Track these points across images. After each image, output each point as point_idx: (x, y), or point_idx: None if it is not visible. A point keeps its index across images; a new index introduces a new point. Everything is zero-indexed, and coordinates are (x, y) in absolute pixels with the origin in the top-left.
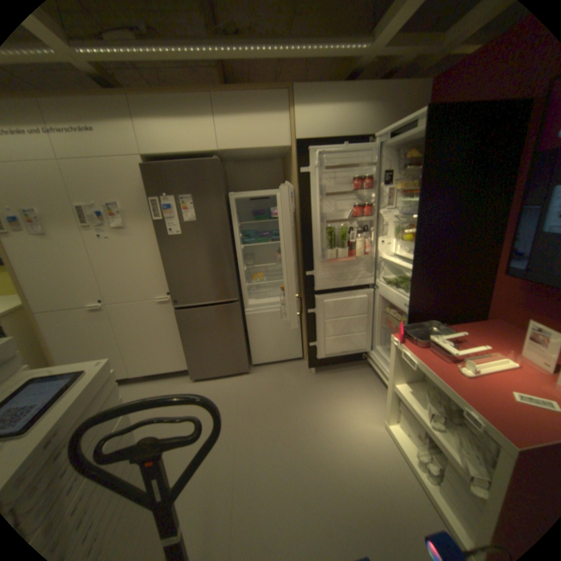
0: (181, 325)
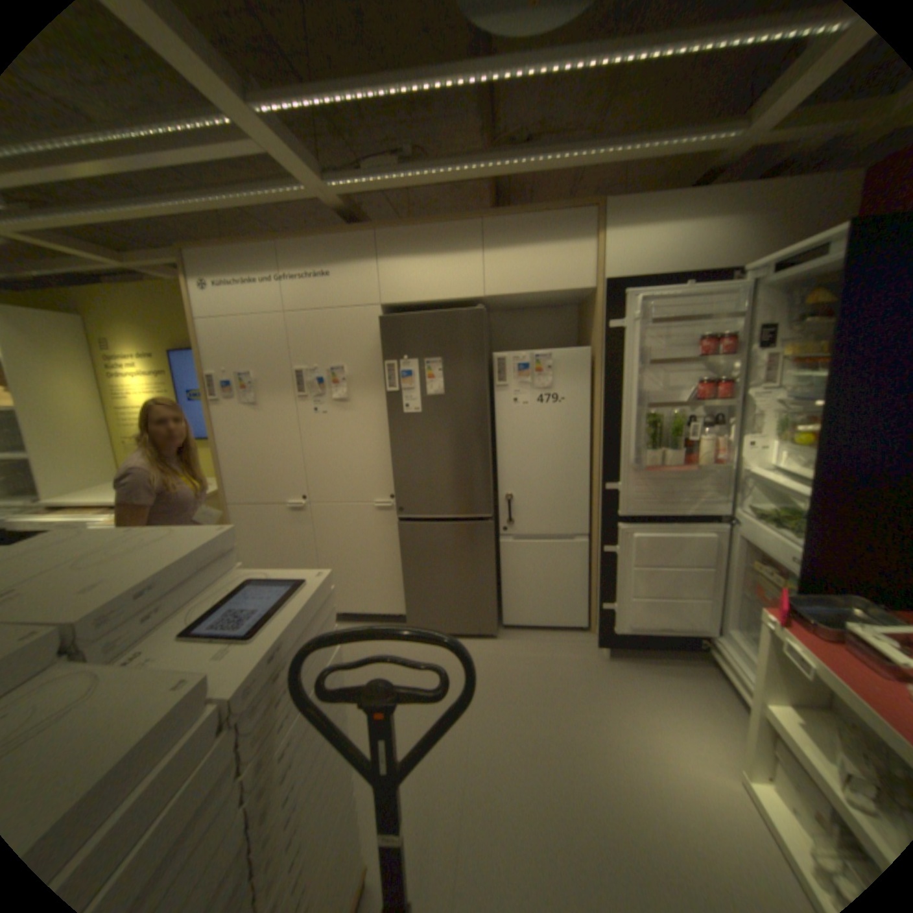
0: (405, 545)
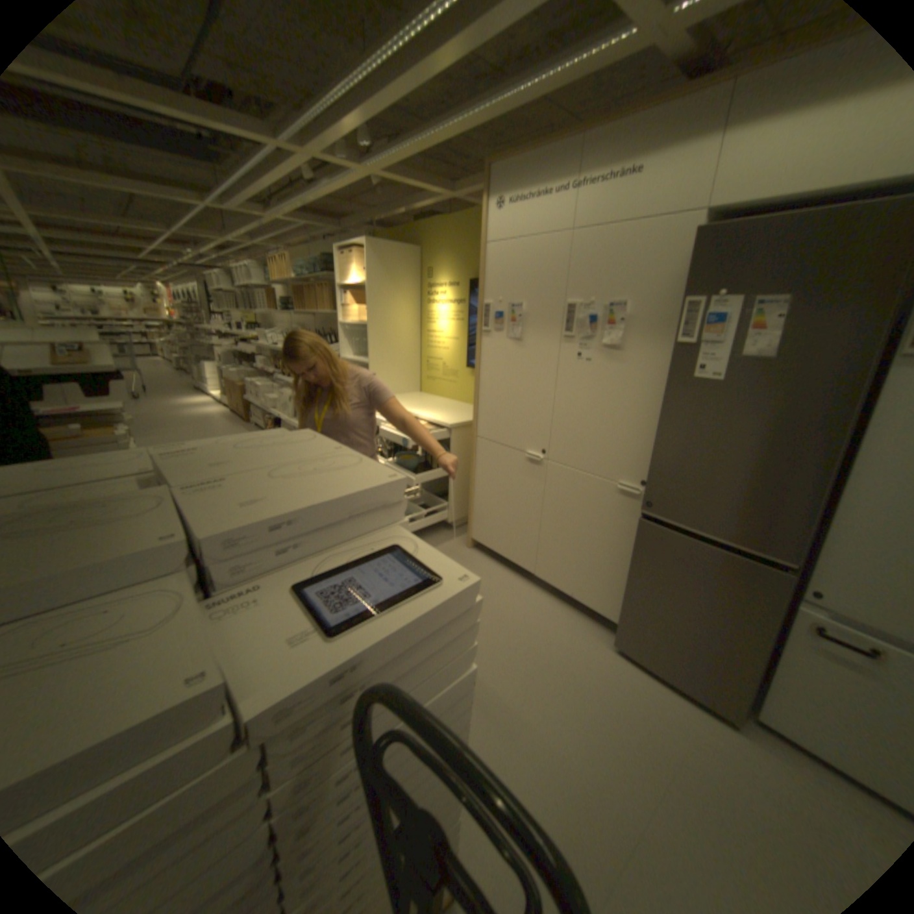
0: (640, 548)
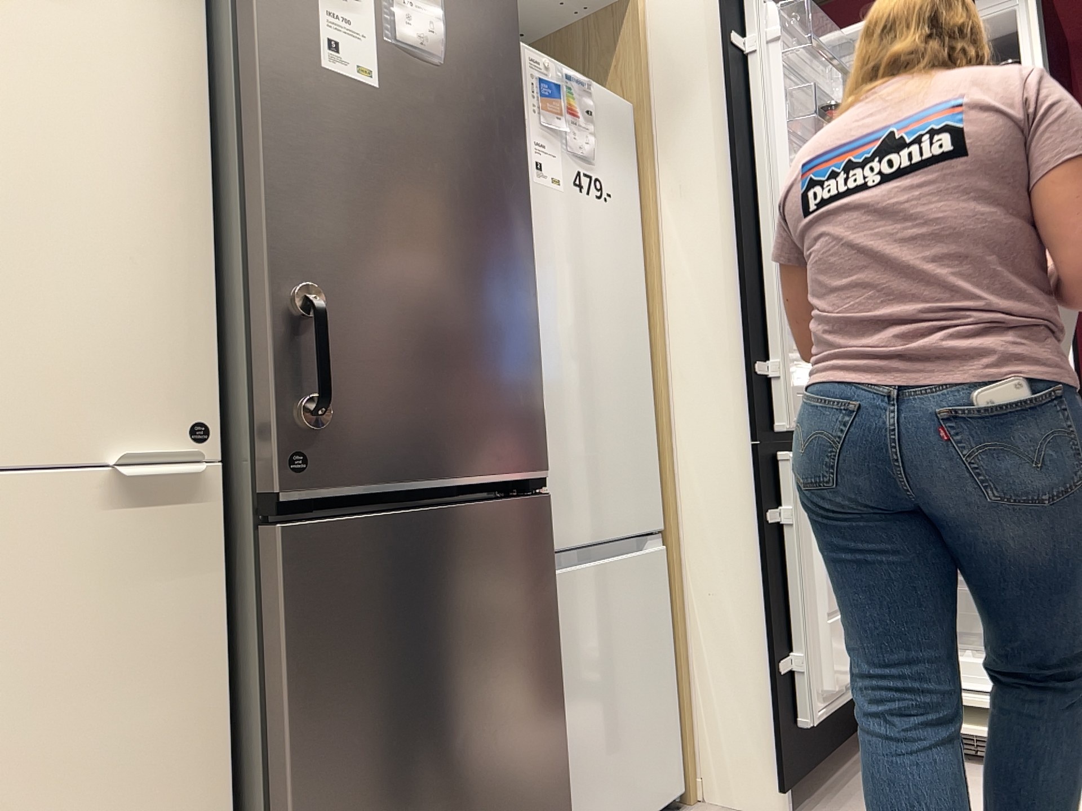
0: (299, 636)
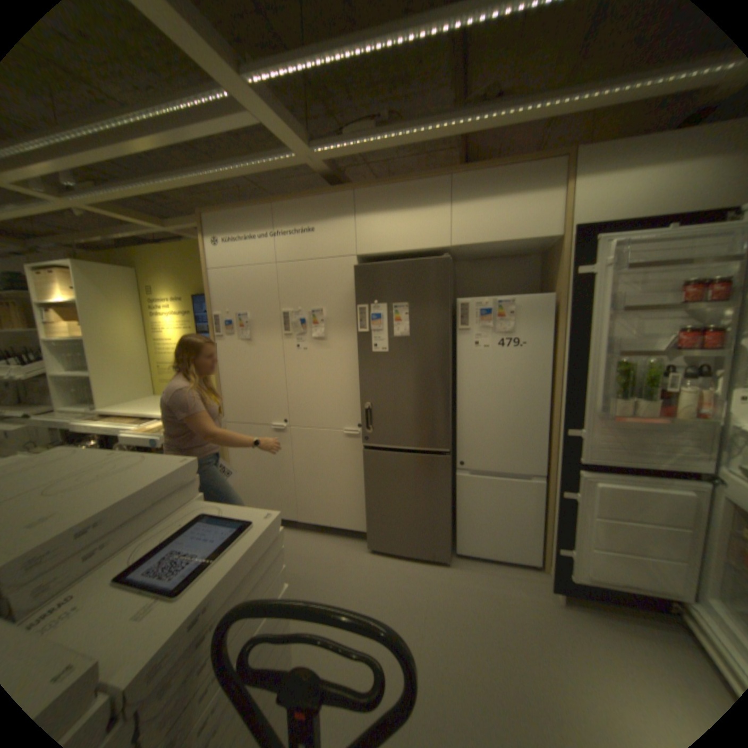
0: (367, 470)
